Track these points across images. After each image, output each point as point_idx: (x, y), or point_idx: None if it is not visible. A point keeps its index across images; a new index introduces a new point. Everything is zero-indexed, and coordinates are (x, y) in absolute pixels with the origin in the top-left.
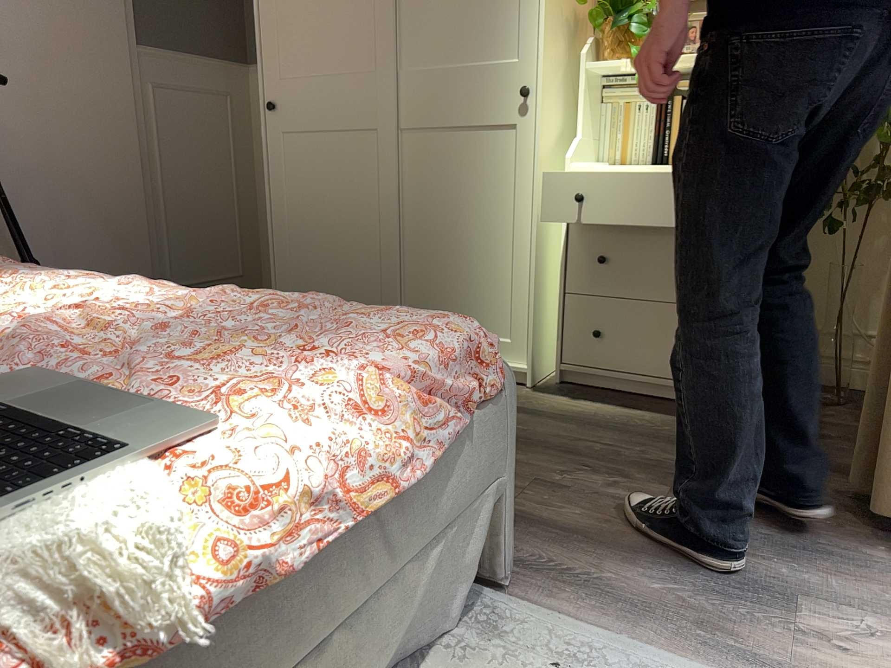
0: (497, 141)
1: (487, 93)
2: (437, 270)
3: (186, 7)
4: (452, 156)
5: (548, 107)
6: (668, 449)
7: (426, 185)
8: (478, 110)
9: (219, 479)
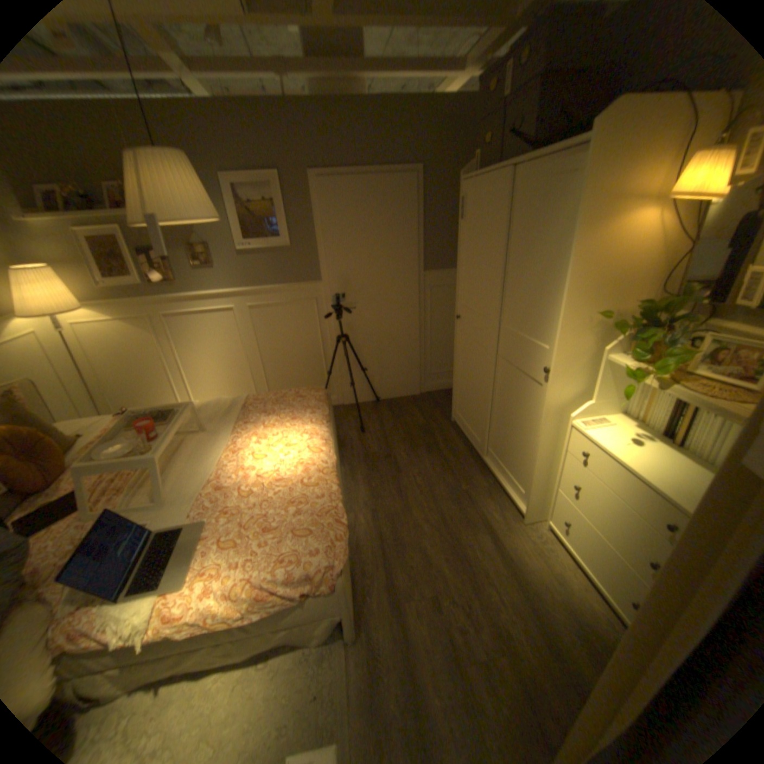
0: (534, 387)
1: (532, 358)
2: (503, 433)
3: (452, 244)
4: (515, 382)
5: (561, 383)
6: (535, 631)
7: (504, 389)
8: (528, 365)
9: (175, 603)
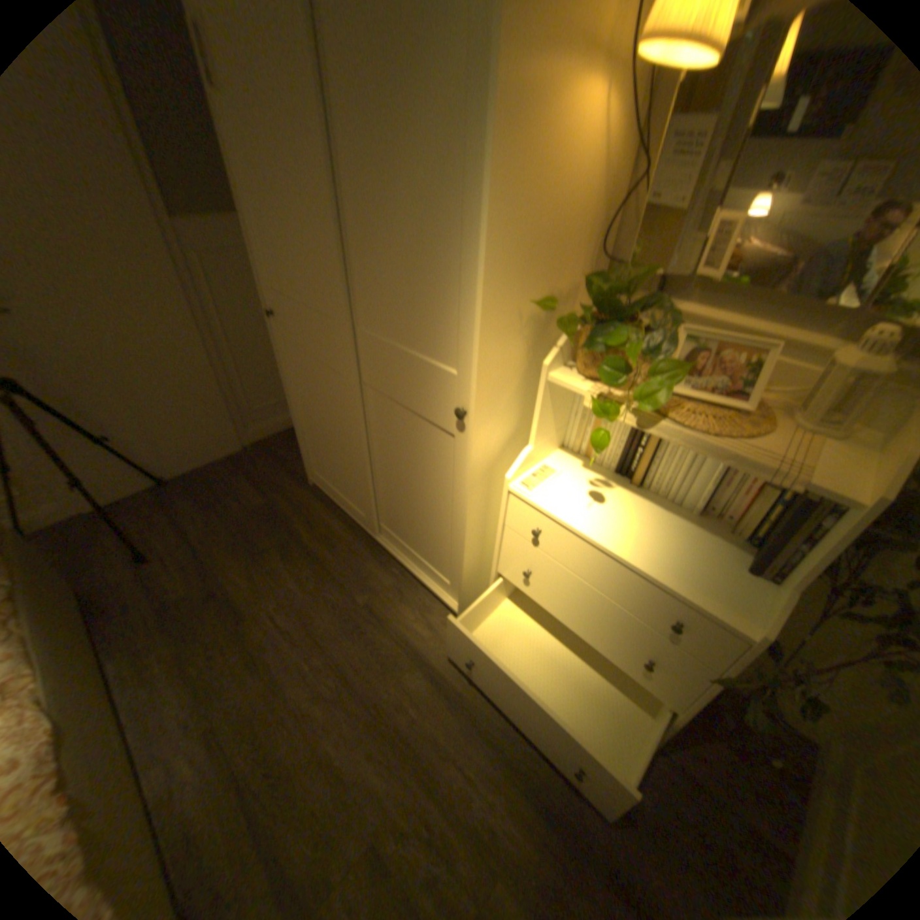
0: (438, 437)
1: (428, 390)
2: (398, 503)
3: (213, 157)
4: (402, 427)
5: (486, 431)
6: (520, 799)
7: (385, 438)
8: (421, 401)
9: None
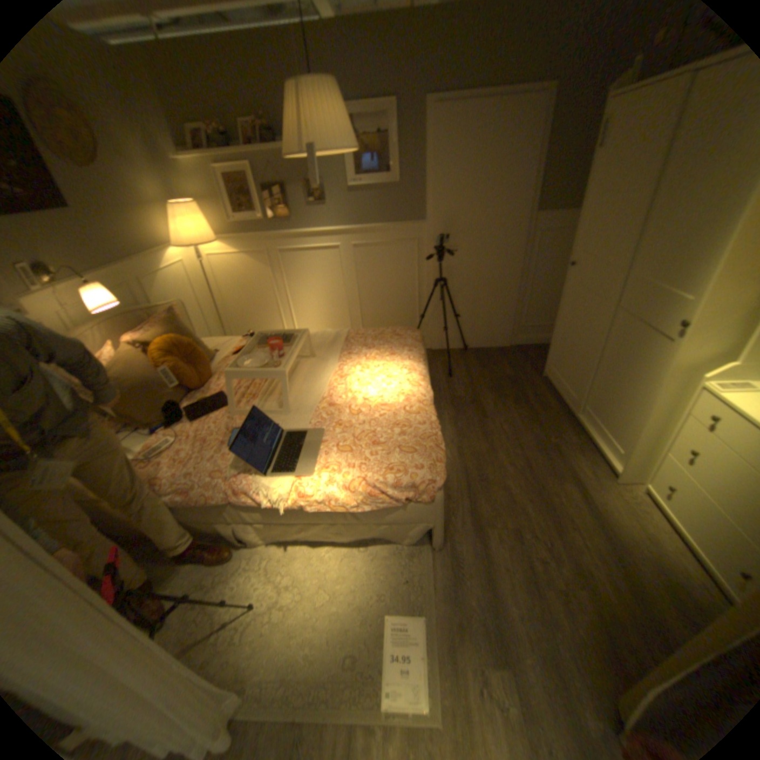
0: (661, 343)
1: (667, 310)
2: (608, 391)
3: (575, 181)
4: (636, 336)
5: (702, 339)
6: (619, 578)
7: (619, 344)
8: (659, 318)
9: (307, 485)
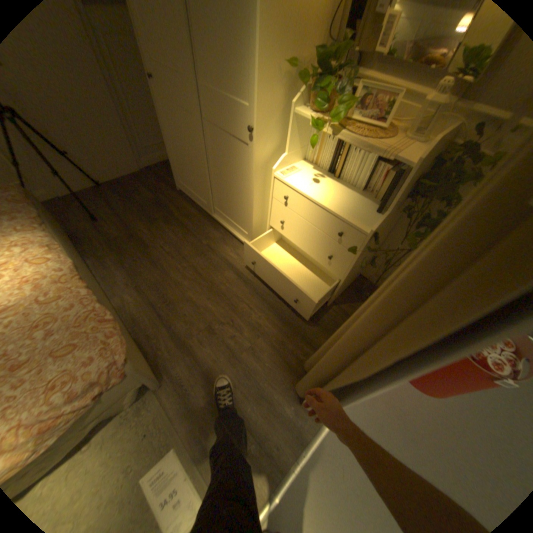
0: (241, 148)
1: (236, 118)
2: (223, 193)
3: None
4: (224, 145)
5: (263, 140)
6: (272, 315)
7: (216, 153)
8: (233, 126)
9: None
